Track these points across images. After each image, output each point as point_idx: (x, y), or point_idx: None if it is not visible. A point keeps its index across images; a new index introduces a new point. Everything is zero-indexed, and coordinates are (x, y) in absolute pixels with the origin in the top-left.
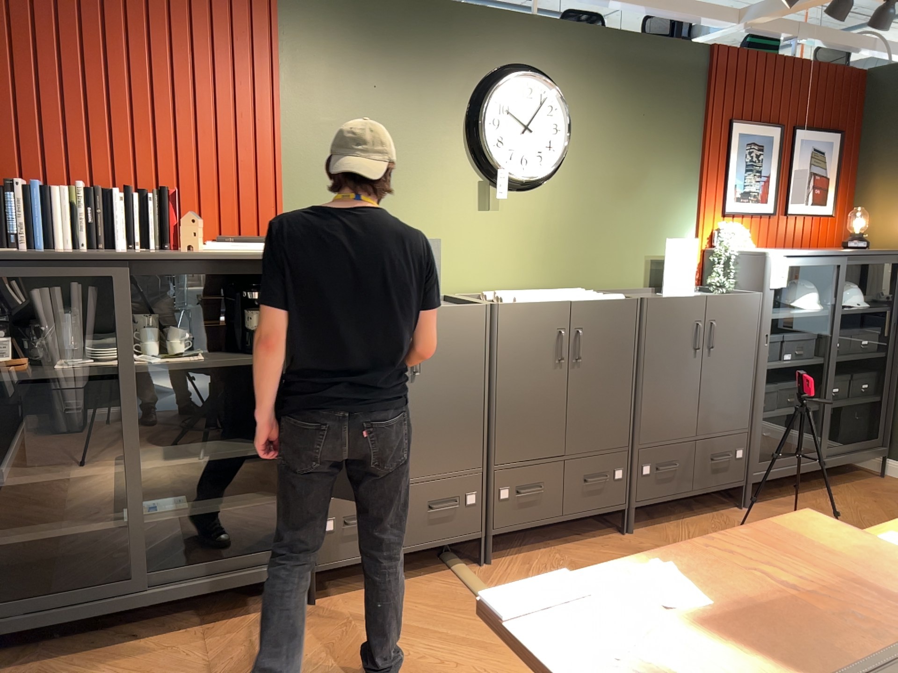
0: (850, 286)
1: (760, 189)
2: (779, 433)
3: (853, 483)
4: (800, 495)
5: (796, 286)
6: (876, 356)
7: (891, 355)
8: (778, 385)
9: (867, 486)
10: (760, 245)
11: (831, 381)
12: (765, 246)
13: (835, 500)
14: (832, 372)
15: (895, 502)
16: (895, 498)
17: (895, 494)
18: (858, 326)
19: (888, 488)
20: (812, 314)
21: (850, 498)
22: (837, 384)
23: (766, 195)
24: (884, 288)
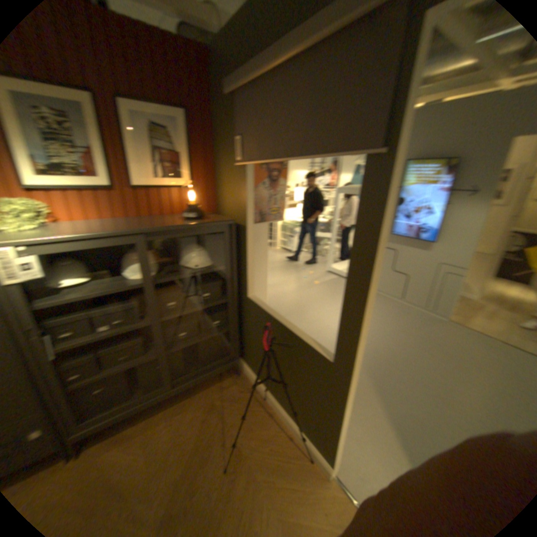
0: (192, 250)
1: (75, 161)
2: (114, 386)
3: (208, 391)
4: (148, 421)
5: (125, 257)
6: (216, 304)
7: (231, 300)
8: (93, 356)
9: (215, 394)
10: (100, 217)
11: (156, 340)
12: (107, 217)
13: (170, 426)
14: (155, 334)
15: (215, 423)
16: (220, 415)
17: (225, 407)
18: (204, 281)
19: (228, 395)
20: (114, 292)
21: (185, 421)
22: (181, 331)
23: (87, 167)
24: (226, 249)
